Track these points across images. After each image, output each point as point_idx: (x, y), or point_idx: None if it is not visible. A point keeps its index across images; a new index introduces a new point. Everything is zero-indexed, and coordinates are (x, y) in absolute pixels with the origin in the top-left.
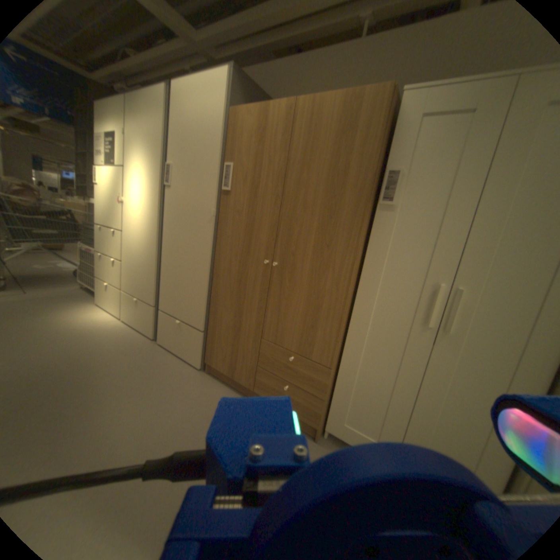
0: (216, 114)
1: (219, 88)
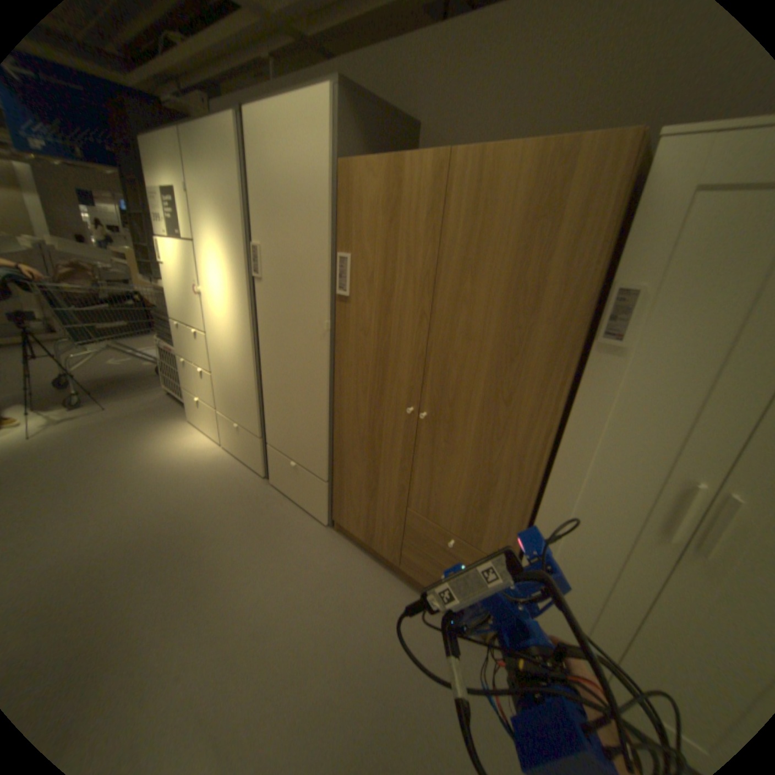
0: (322, 171)
1: (322, 125)
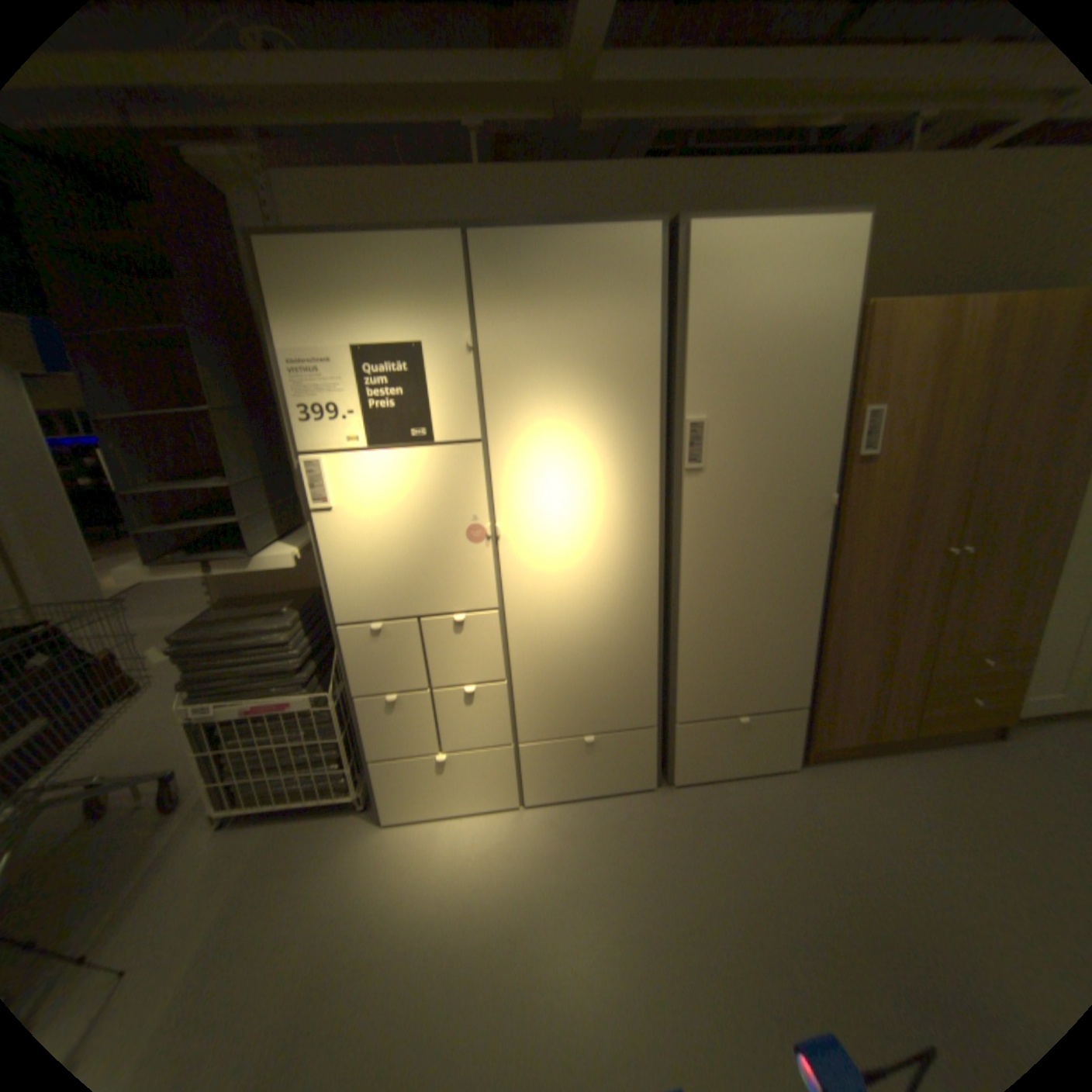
0: (847, 313)
1: (854, 260)
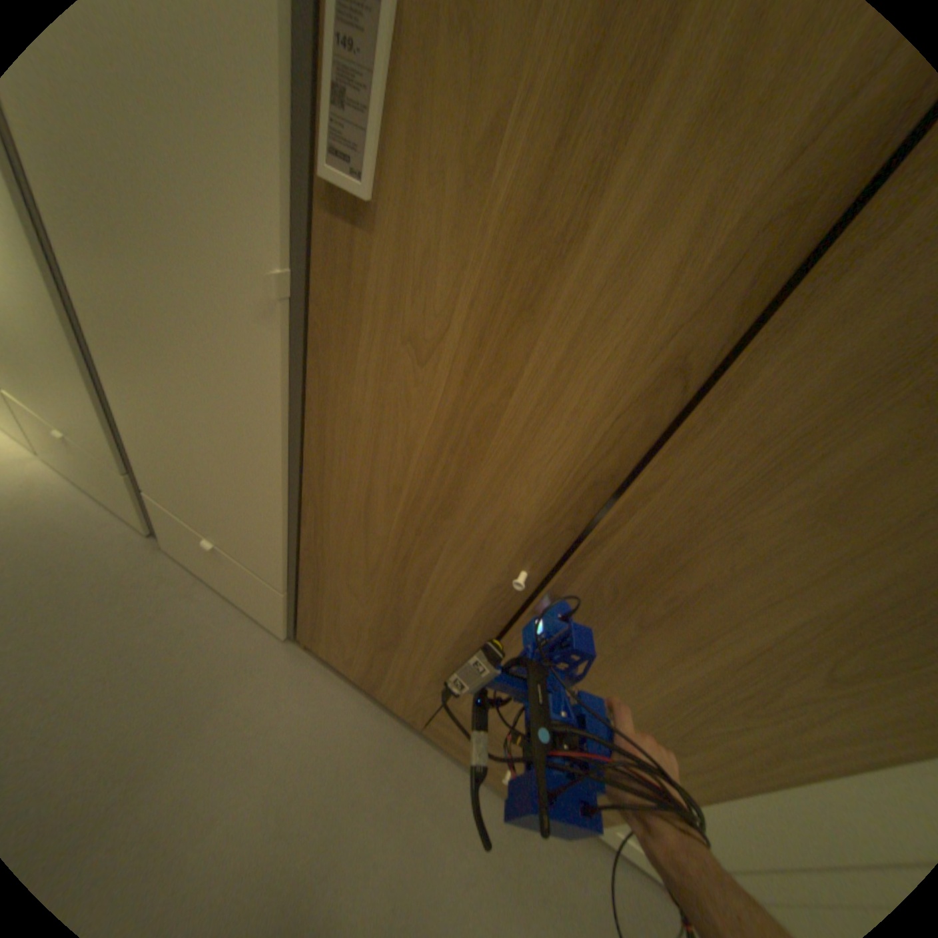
0: None
1: None
